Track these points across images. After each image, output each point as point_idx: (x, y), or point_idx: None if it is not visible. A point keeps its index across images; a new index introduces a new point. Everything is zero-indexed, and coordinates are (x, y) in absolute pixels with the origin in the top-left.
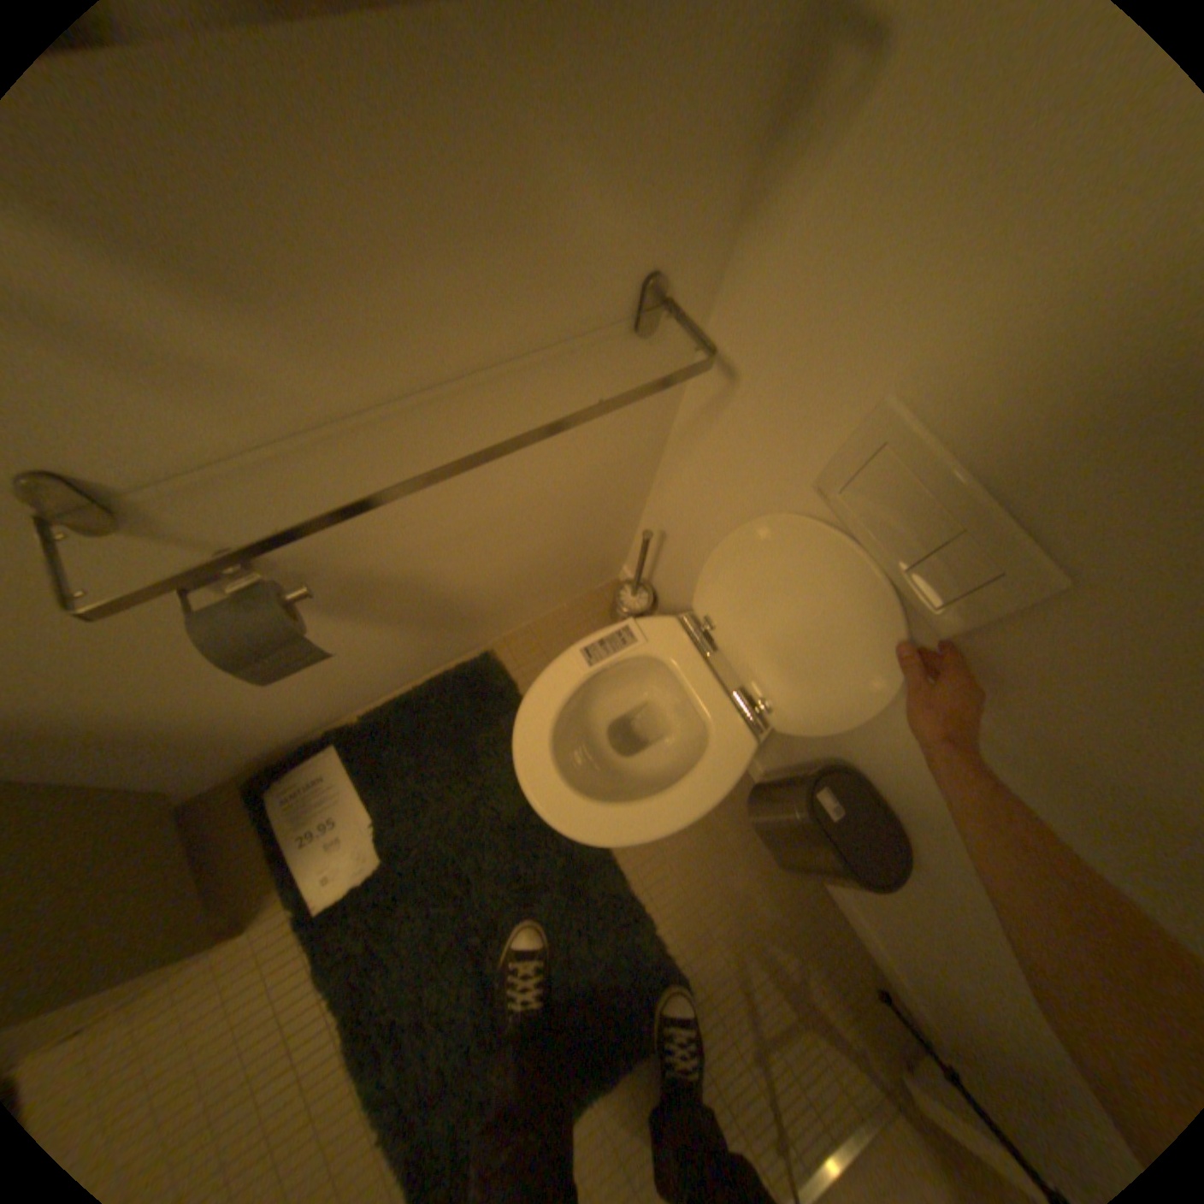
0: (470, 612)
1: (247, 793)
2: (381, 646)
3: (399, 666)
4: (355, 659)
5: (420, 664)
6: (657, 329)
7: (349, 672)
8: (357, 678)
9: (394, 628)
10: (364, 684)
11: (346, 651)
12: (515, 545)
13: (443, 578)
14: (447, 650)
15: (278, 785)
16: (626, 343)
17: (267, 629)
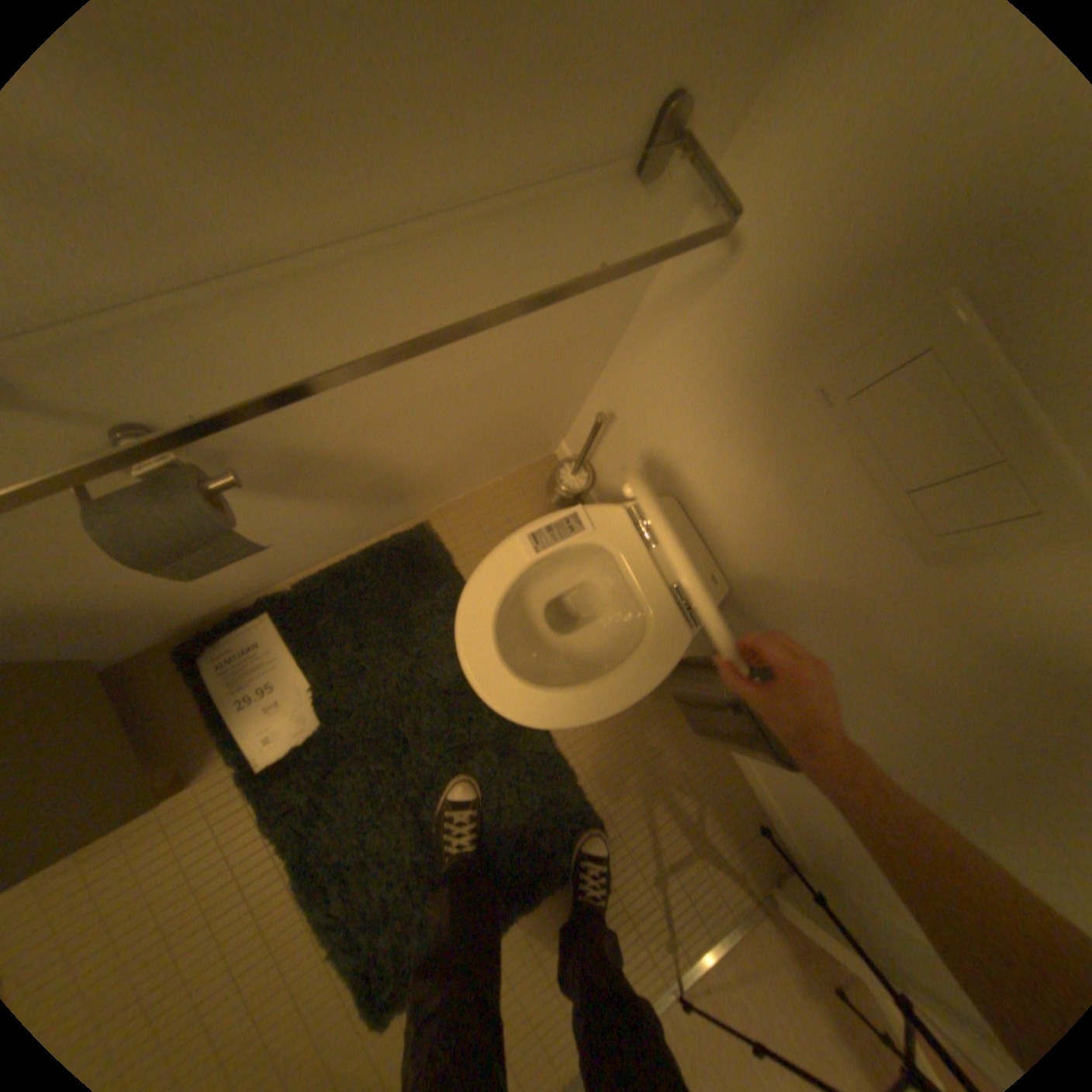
0: (408, 486)
1: (178, 658)
2: (315, 520)
3: (333, 537)
4: (287, 532)
5: (355, 534)
6: (659, 173)
7: (282, 545)
8: (290, 550)
9: (329, 503)
10: (297, 554)
11: (278, 526)
12: (462, 420)
13: (384, 454)
14: (382, 521)
15: (211, 650)
16: (623, 187)
17: (188, 523)
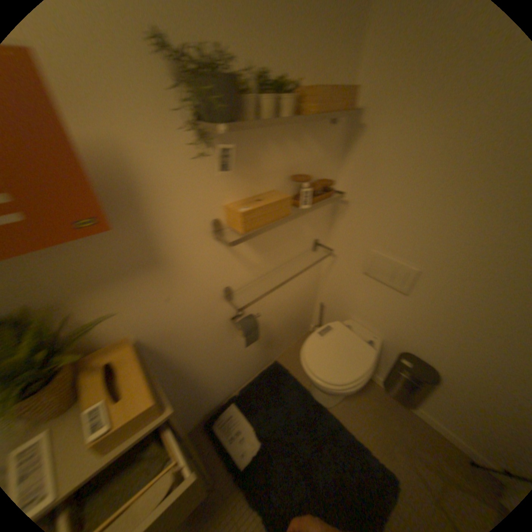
0: (274, 341)
1: (208, 425)
2: (252, 353)
3: (253, 366)
4: (246, 358)
5: (258, 366)
6: (317, 251)
7: (243, 365)
8: (243, 369)
9: (257, 345)
10: (244, 373)
11: (245, 354)
12: (287, 313)
13: (271, 324)
14: (265, 360)
15: (217, 421)
16: (312, 254)
17: (255, 323)
